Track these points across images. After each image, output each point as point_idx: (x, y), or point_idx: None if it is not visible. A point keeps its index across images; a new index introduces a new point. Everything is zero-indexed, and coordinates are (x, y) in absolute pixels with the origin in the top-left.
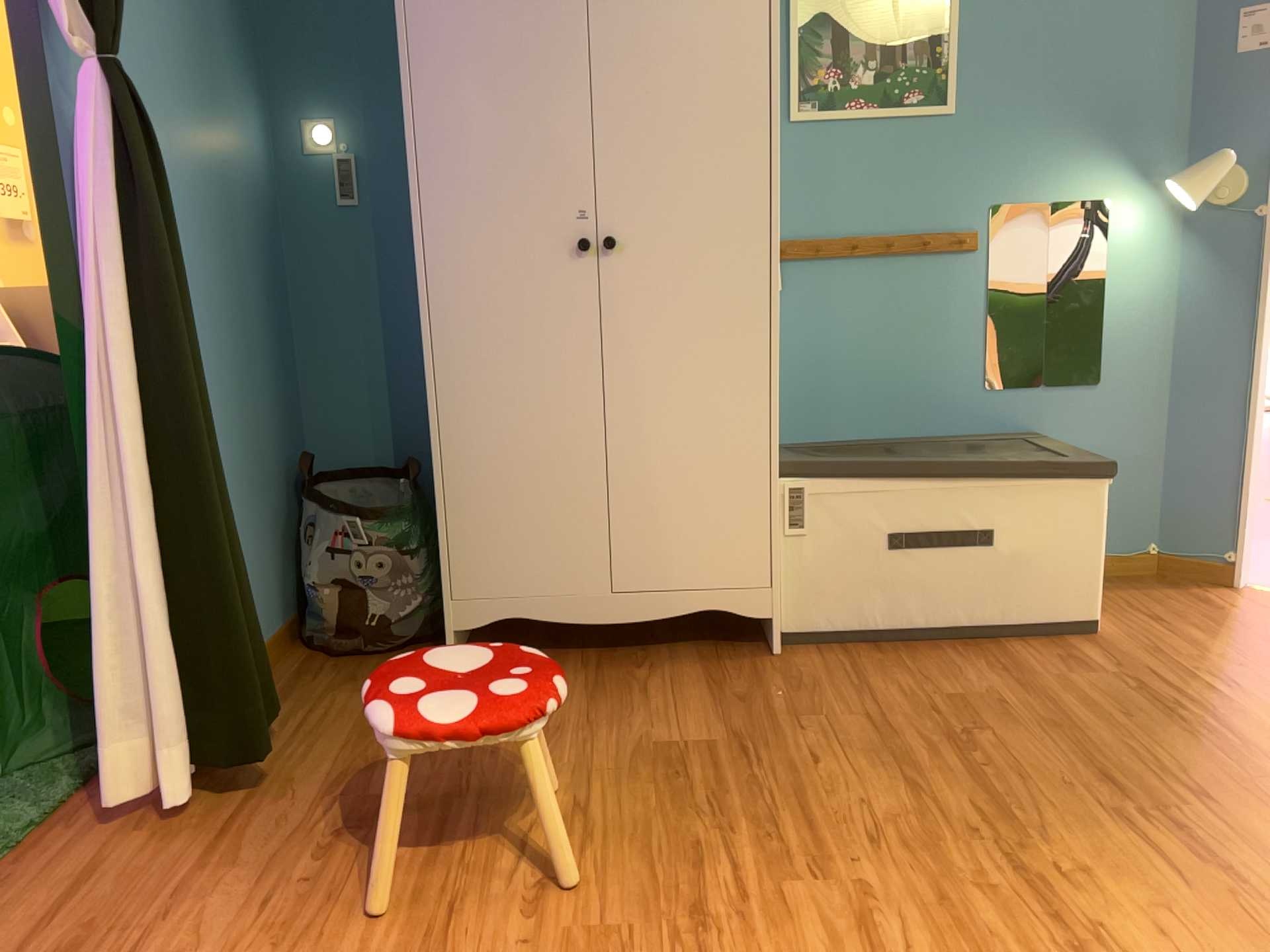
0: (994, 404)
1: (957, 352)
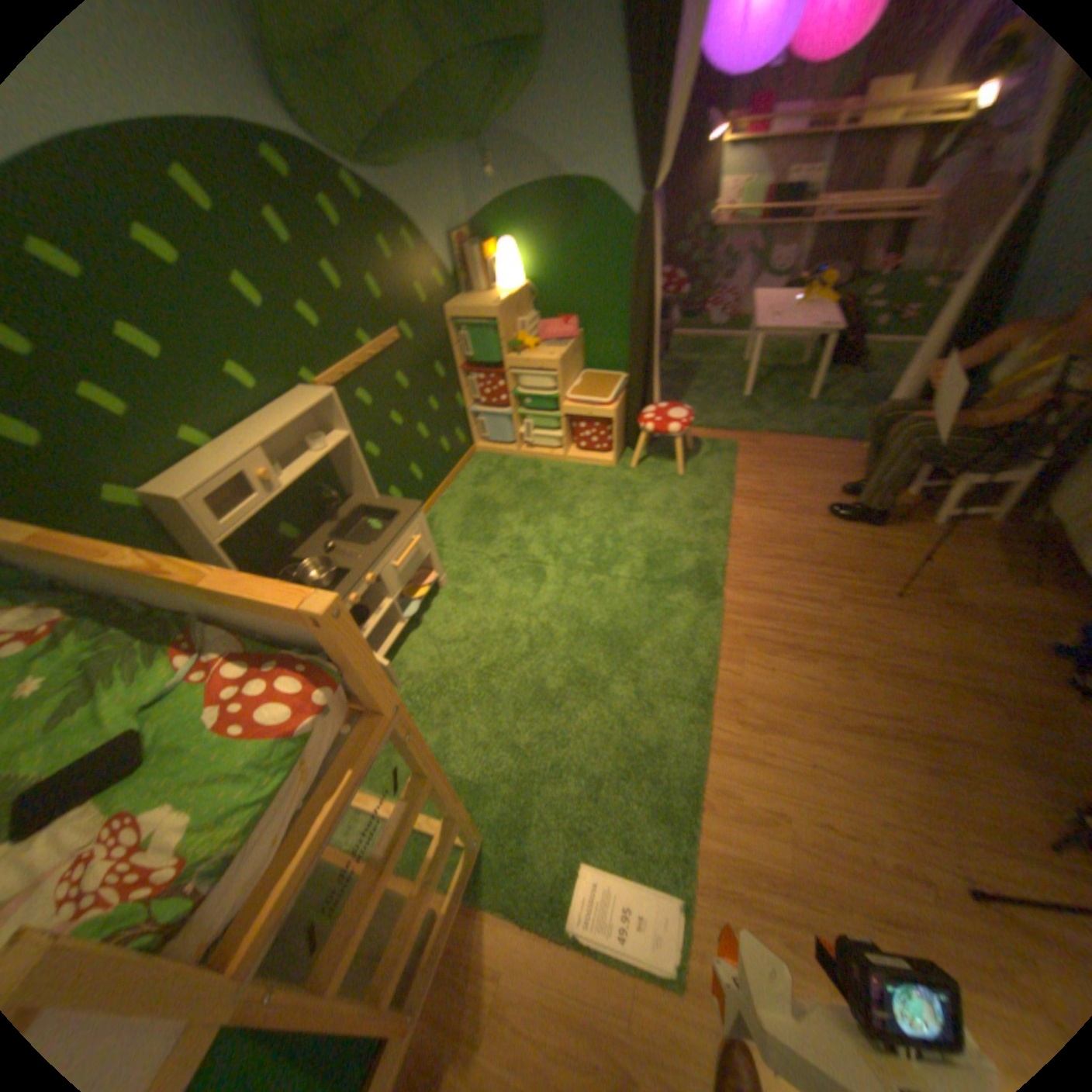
0: None
1: None
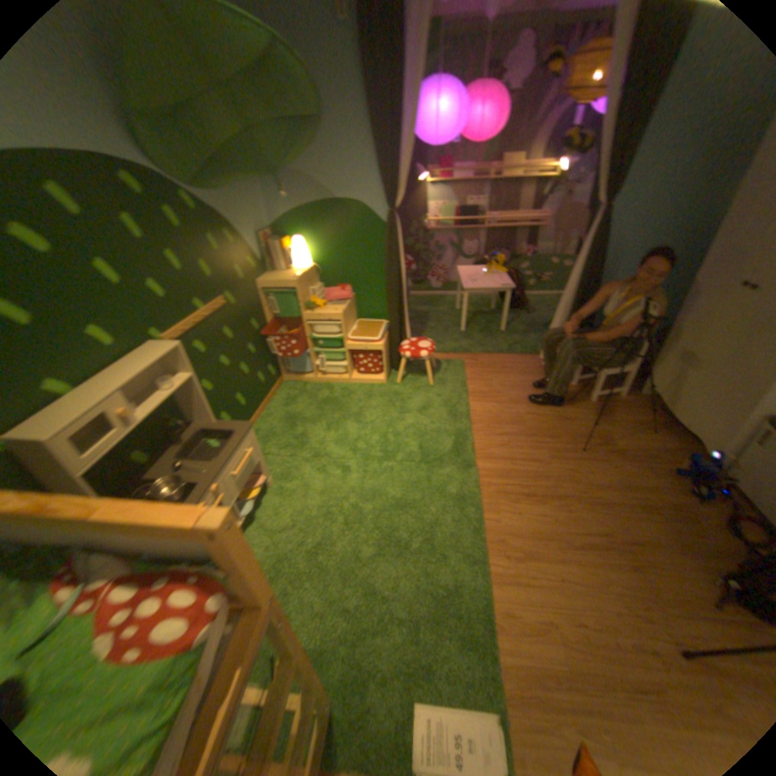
0: None
1: None
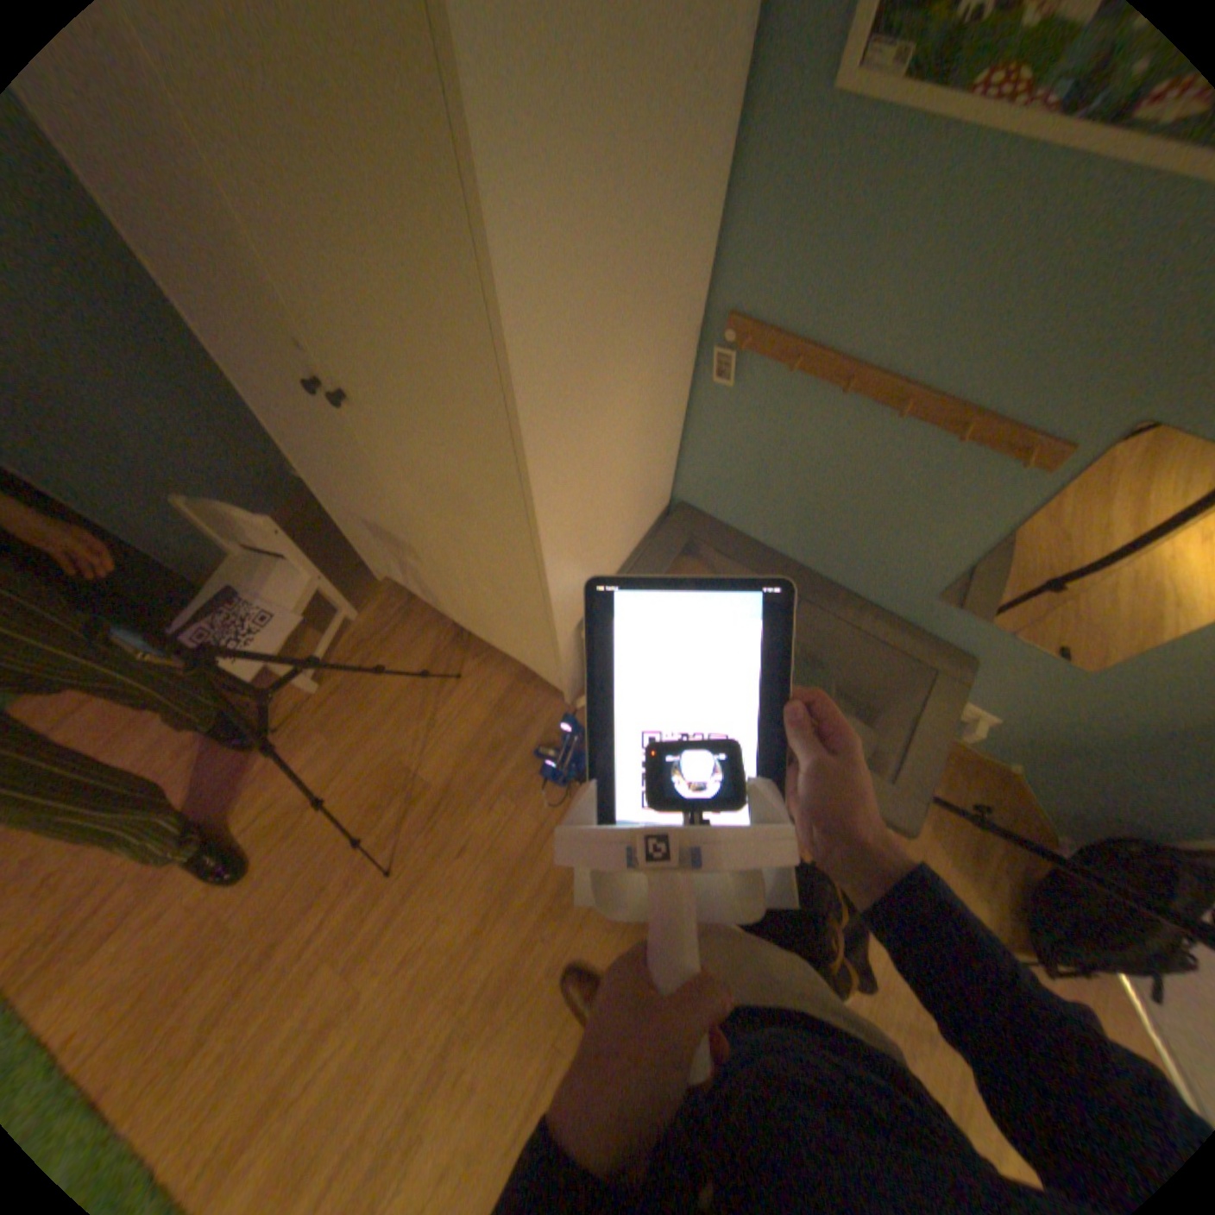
0: (940, 615)
1: (932, 556)
